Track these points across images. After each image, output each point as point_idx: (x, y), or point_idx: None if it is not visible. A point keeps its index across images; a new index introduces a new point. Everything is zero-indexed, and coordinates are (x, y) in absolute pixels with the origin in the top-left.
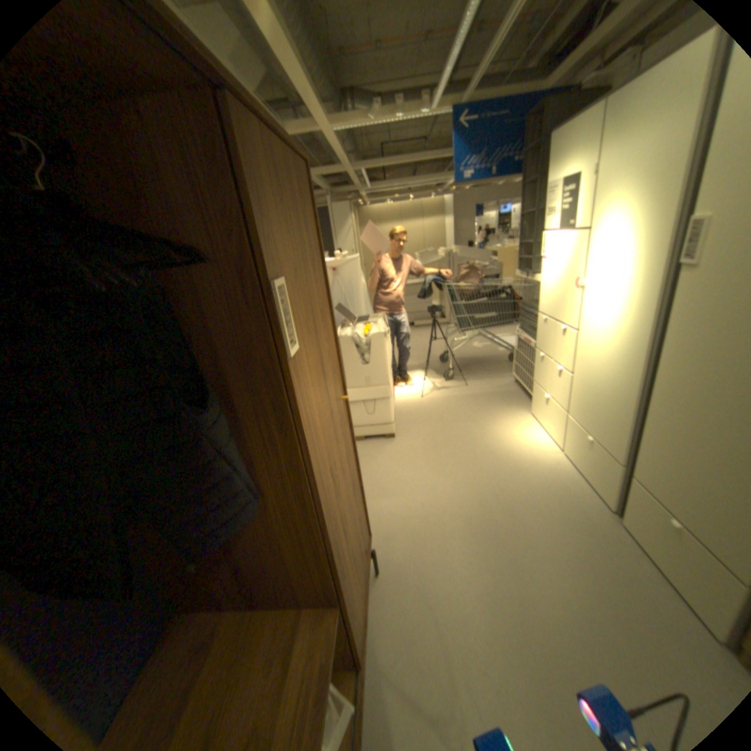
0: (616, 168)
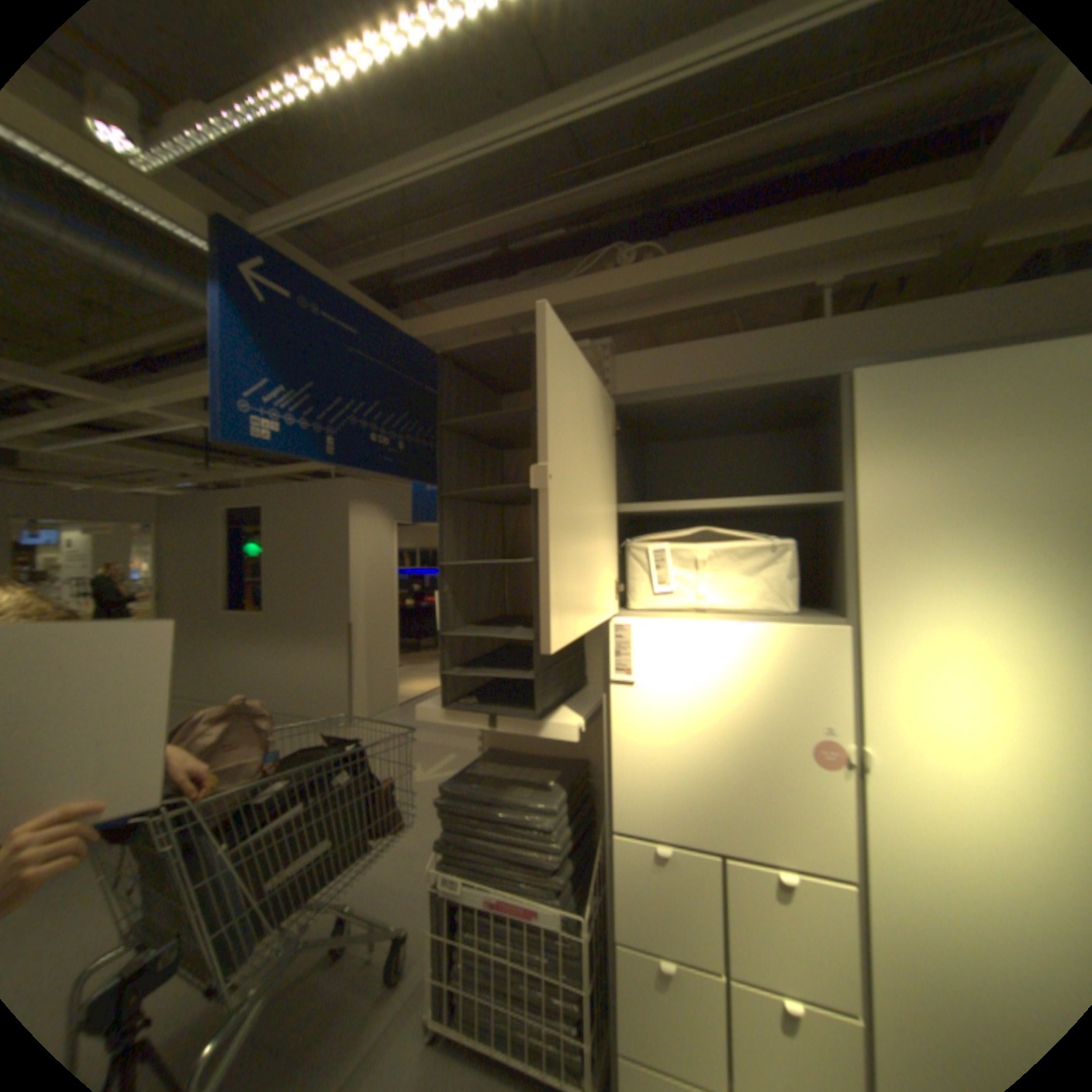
0: (936, 504)
